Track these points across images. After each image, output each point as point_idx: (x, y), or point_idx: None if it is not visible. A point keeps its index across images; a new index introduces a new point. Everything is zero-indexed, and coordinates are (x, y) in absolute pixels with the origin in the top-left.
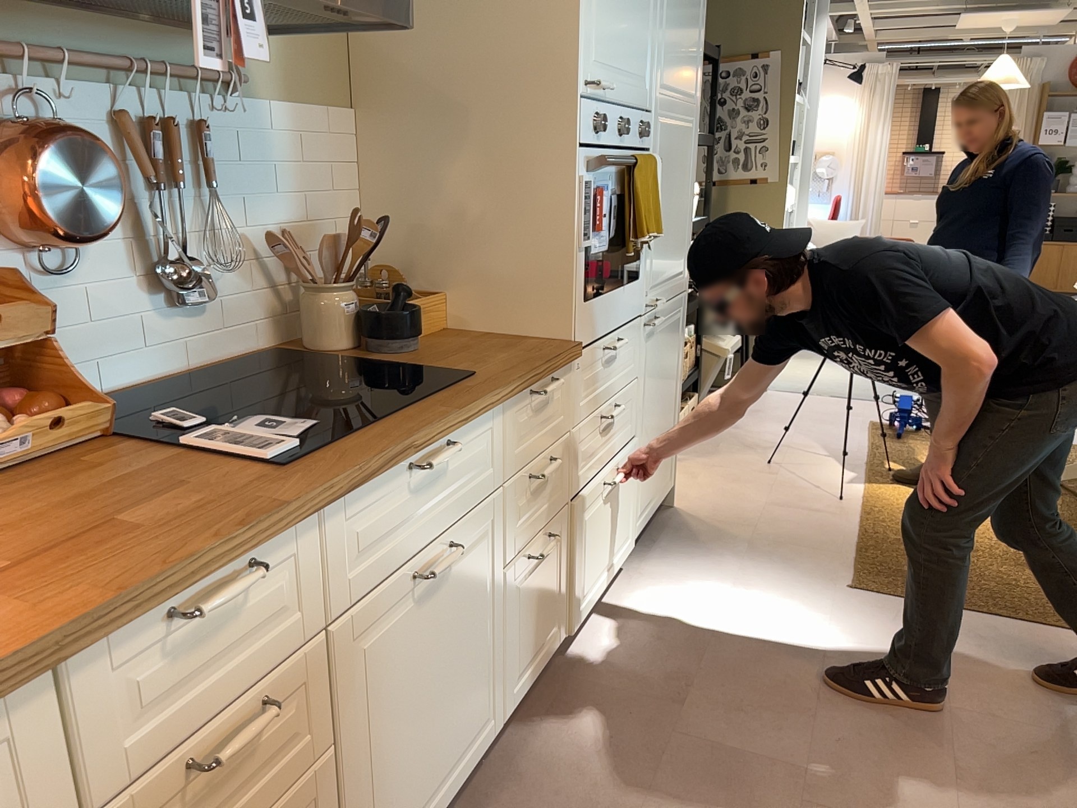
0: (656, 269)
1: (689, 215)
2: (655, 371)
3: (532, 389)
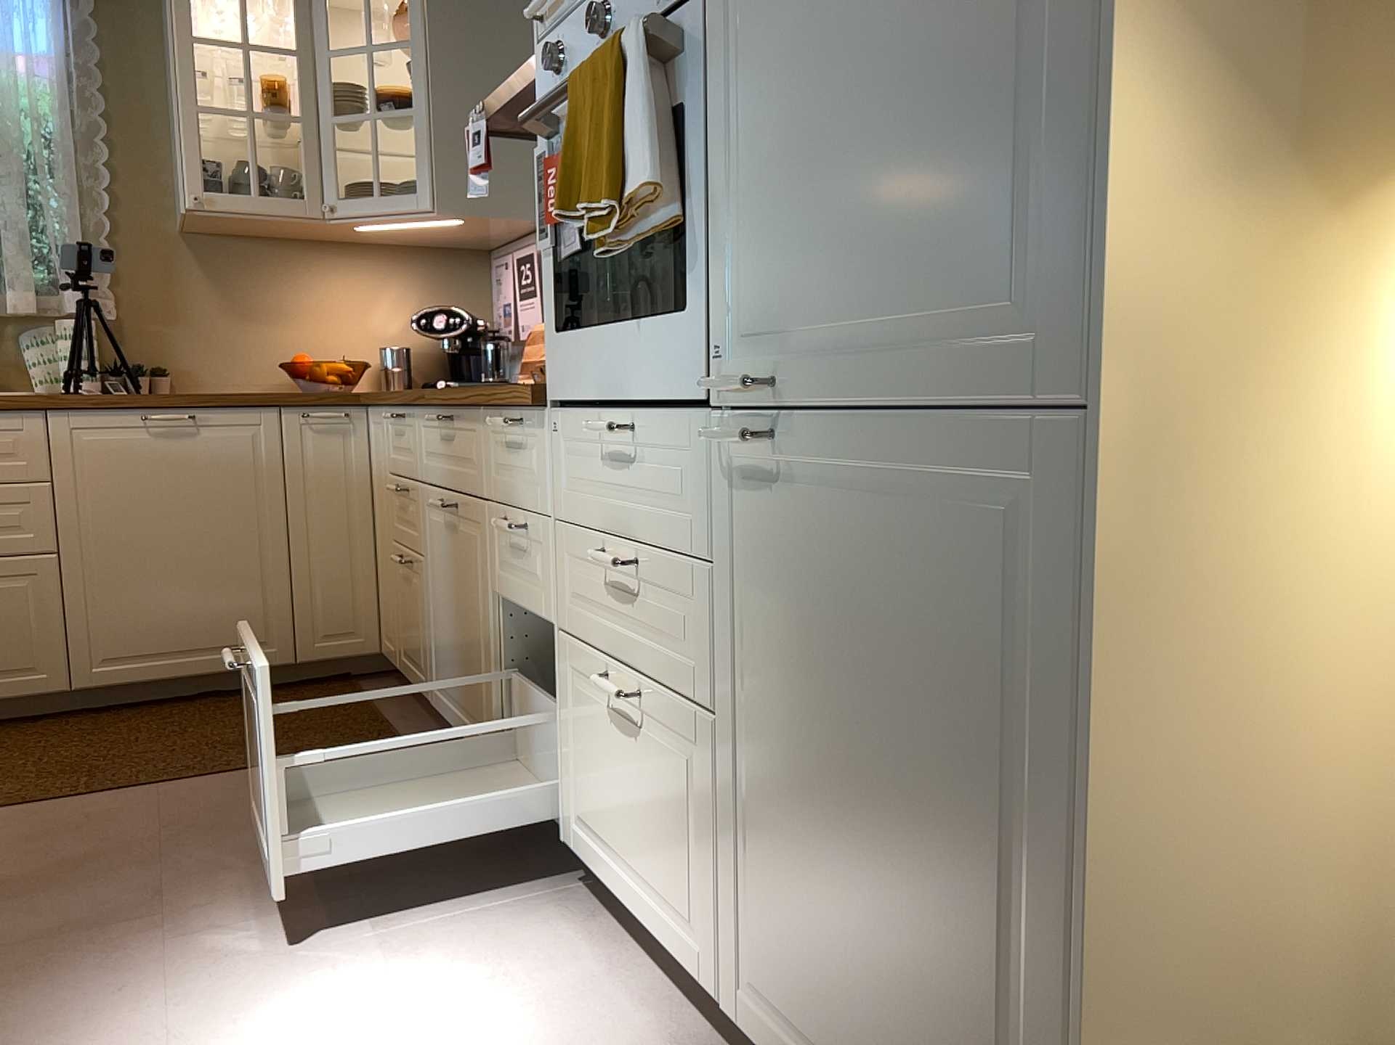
0: (768, 291)
1: (1066, 32)
2: (796, 612)
3: (505, 418)
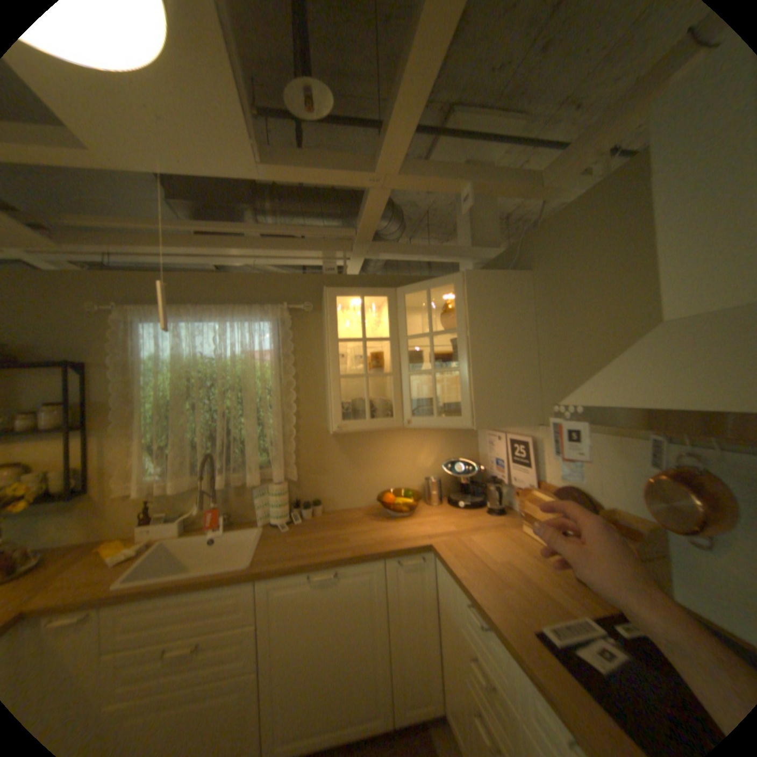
0: None
1: None
2: None
3: None
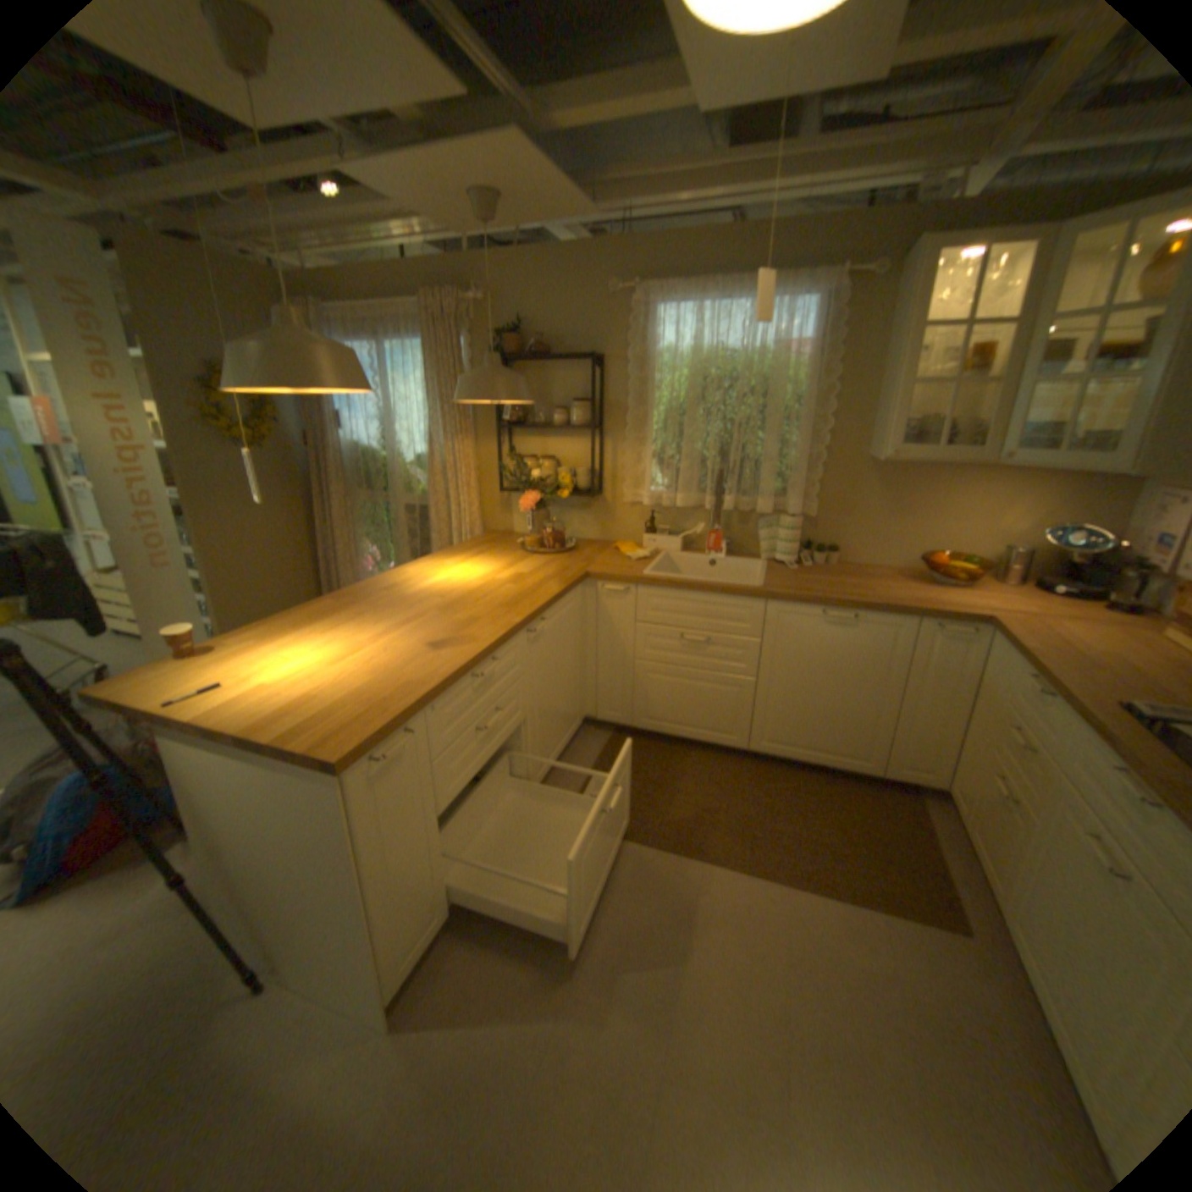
0: None
1: None
2: None
3: None
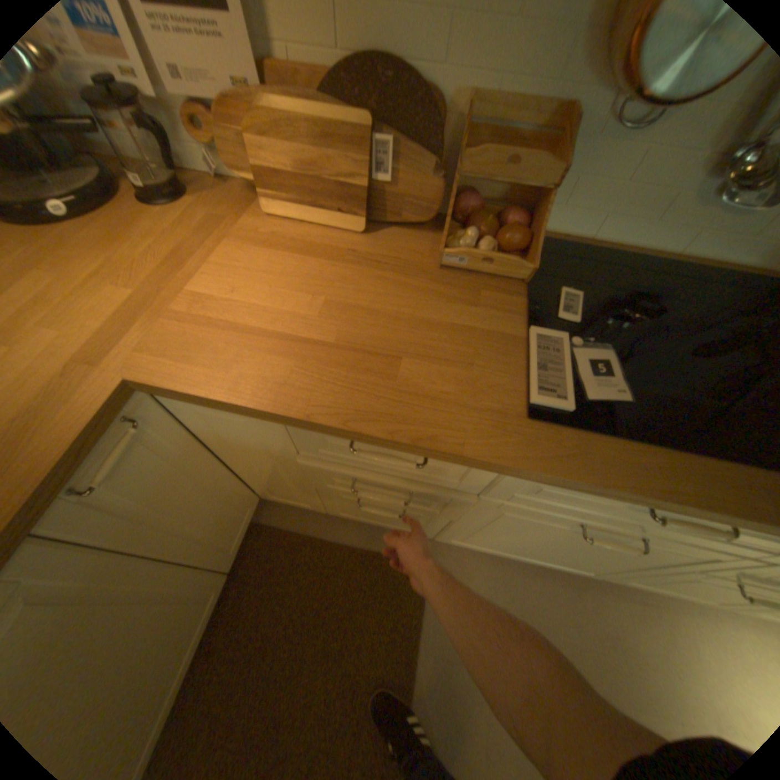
0: None
1: None
2: None
3: None
